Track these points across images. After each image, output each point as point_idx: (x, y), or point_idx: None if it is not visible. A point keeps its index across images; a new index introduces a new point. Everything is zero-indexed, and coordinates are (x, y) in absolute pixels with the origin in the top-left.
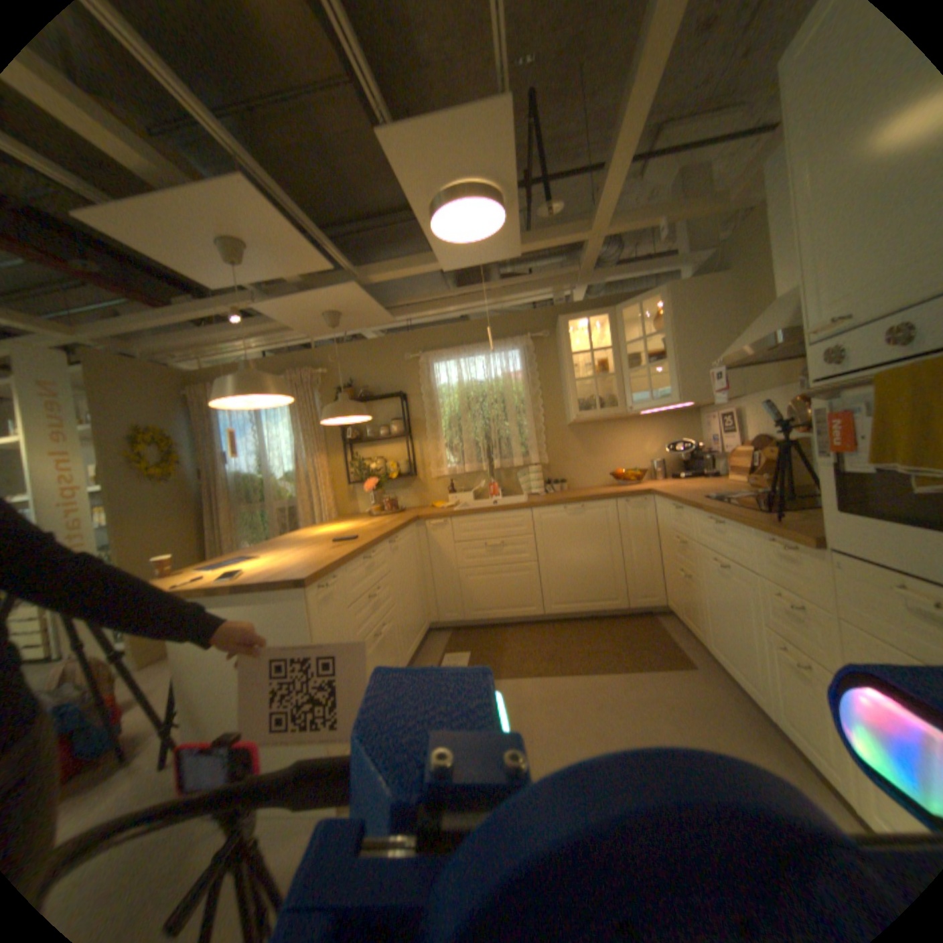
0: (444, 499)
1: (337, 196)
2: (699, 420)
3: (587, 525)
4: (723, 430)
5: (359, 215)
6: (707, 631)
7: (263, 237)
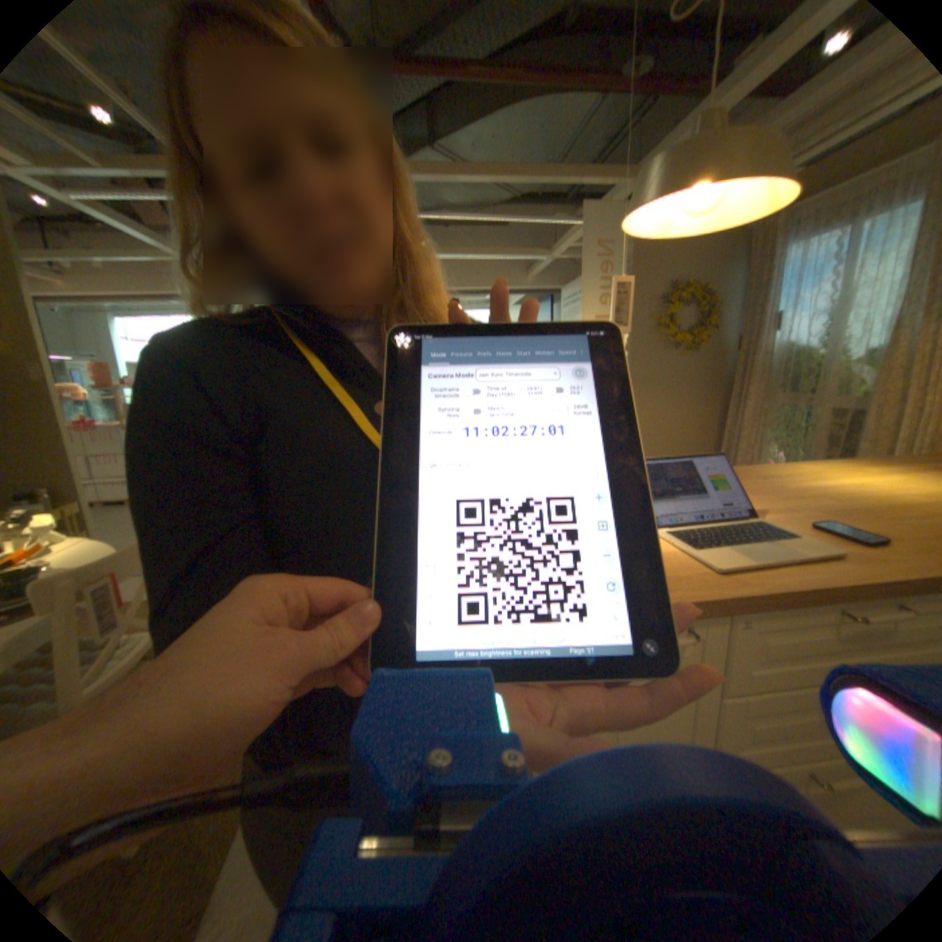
0: None
1: None
2: None
3: None
4: None
5: None
6: None
7: None
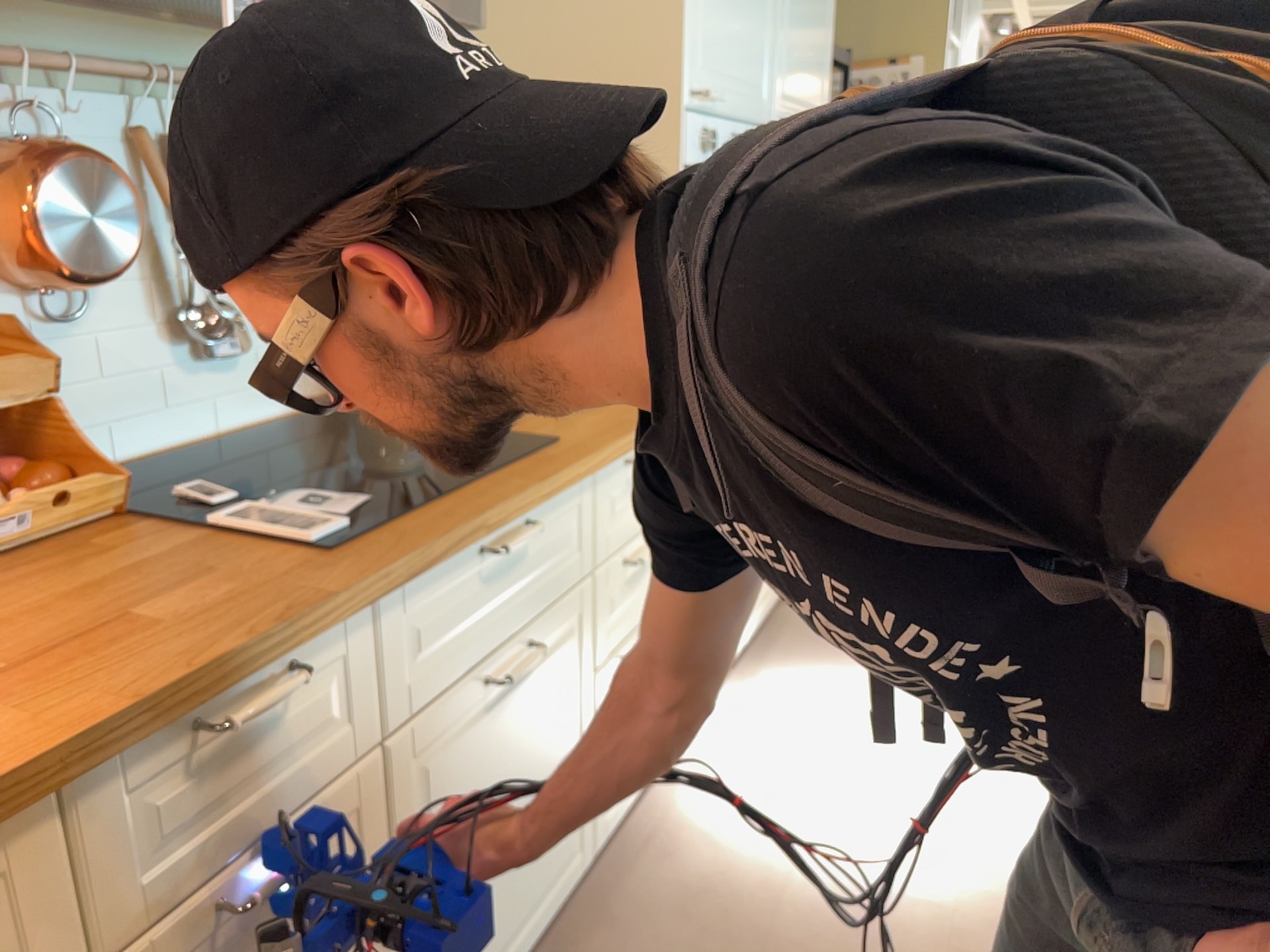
0: None
1: None
2: None
3: None
4: None
5: None
6: None
7: None
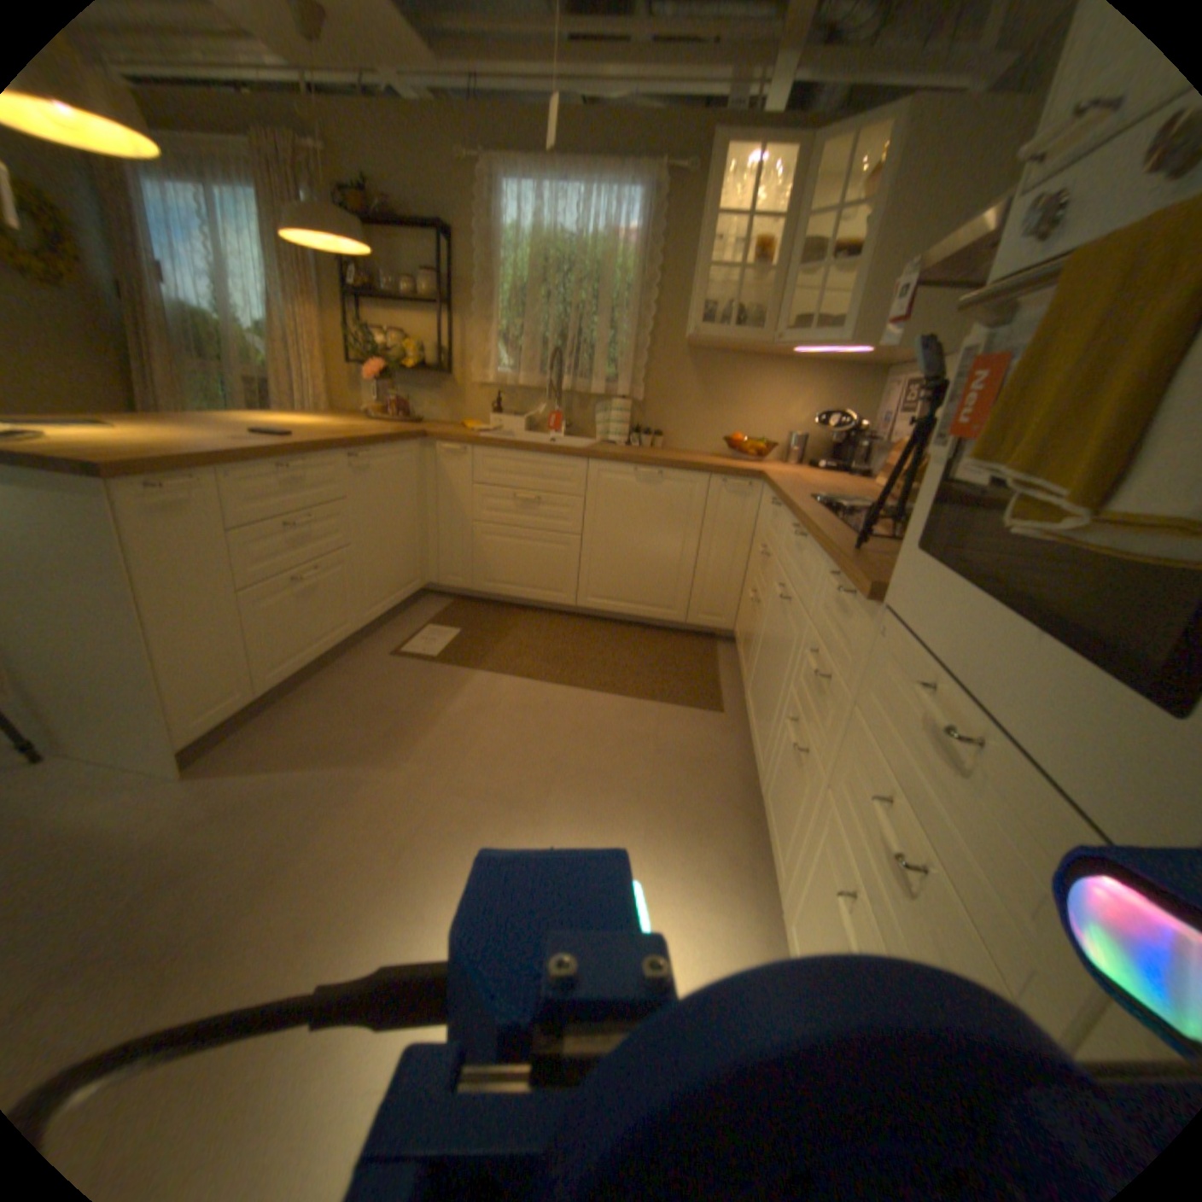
0: (488, 420)
1: None
2: (884, 388)
3: (661, 502)
4: (905, 408)
5: None
6: (750, 674)
7: None
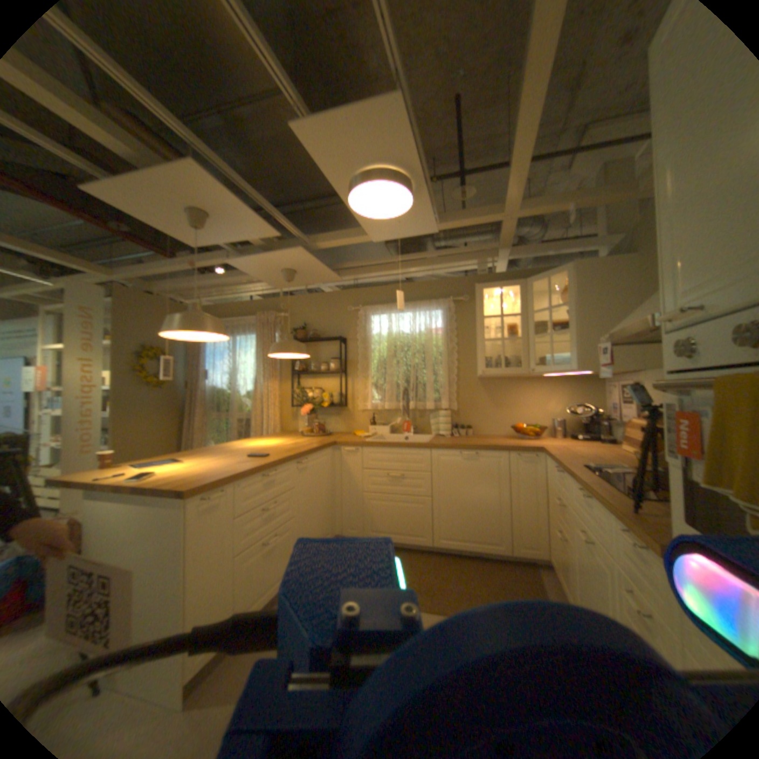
0: (368, 429)
1: (297, 181)
2: (605, 388)
3: (481, 472)
4: (624, 400)
5: (316, 196)
6: (577, 602)
7: (222, 210)
